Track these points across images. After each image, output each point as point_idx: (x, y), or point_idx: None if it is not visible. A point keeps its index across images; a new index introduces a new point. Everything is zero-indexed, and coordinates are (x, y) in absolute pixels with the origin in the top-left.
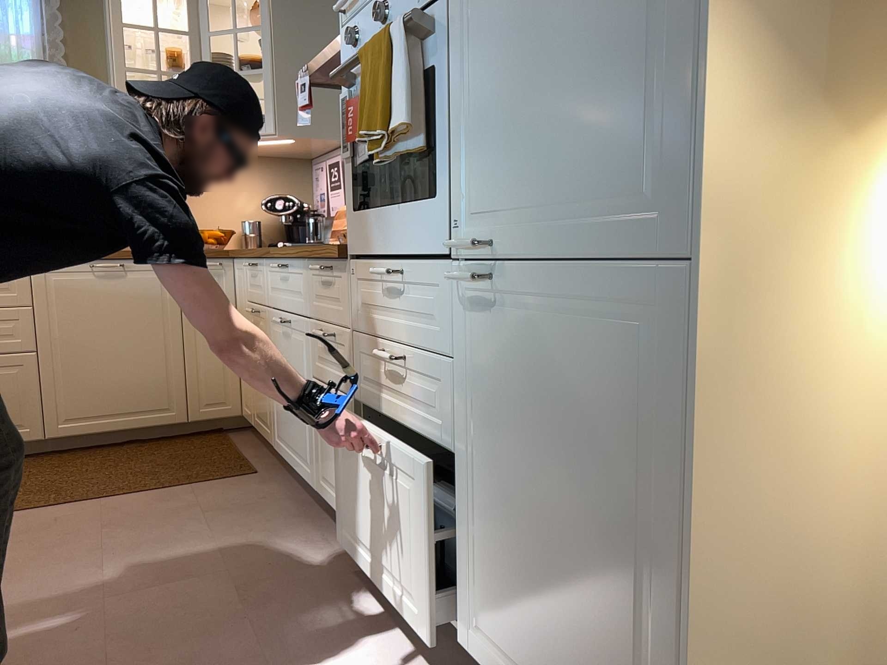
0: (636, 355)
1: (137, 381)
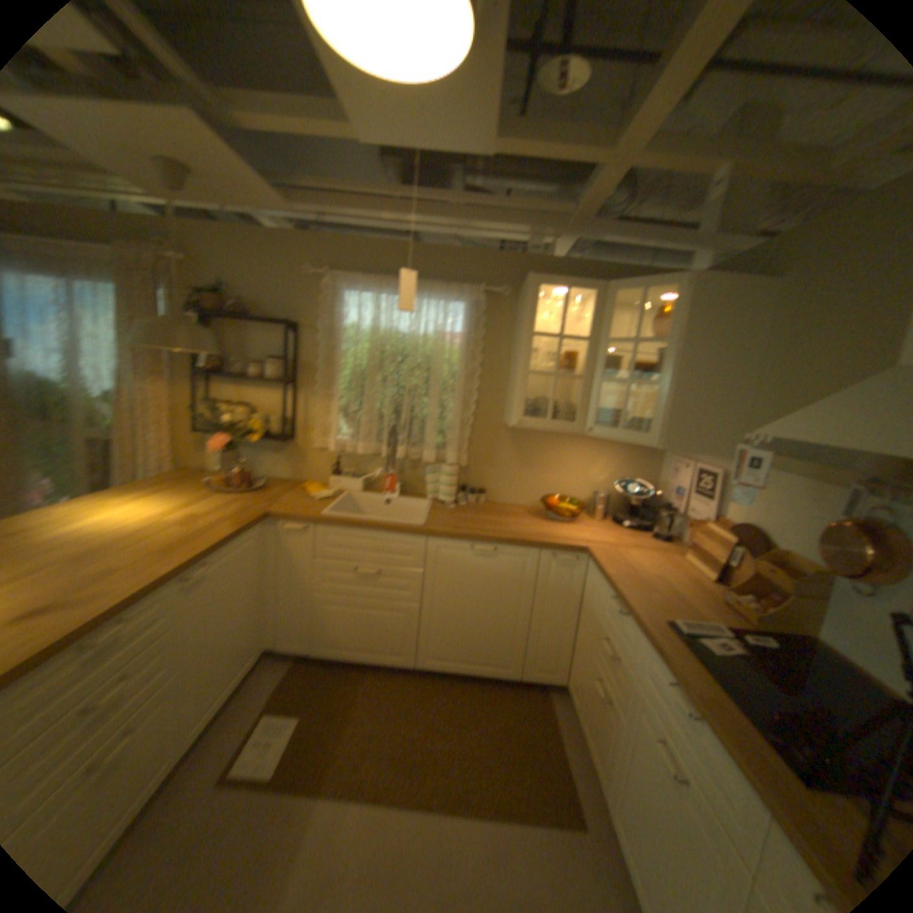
0: None
1: (487, 643)
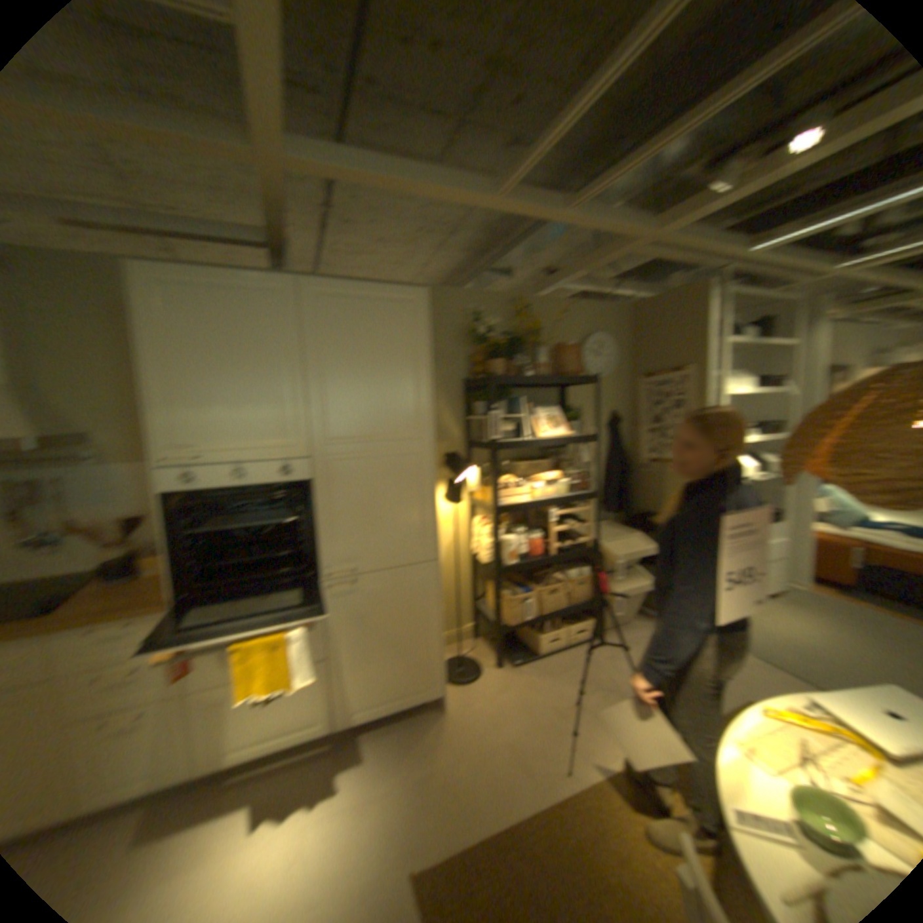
0: (414, 587)
1: None
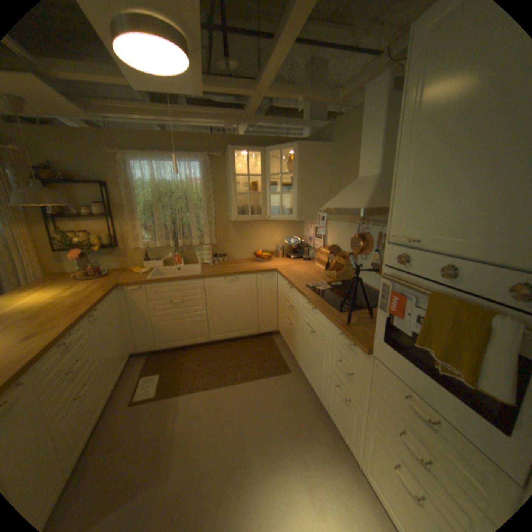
0: None
1: (240, 320)
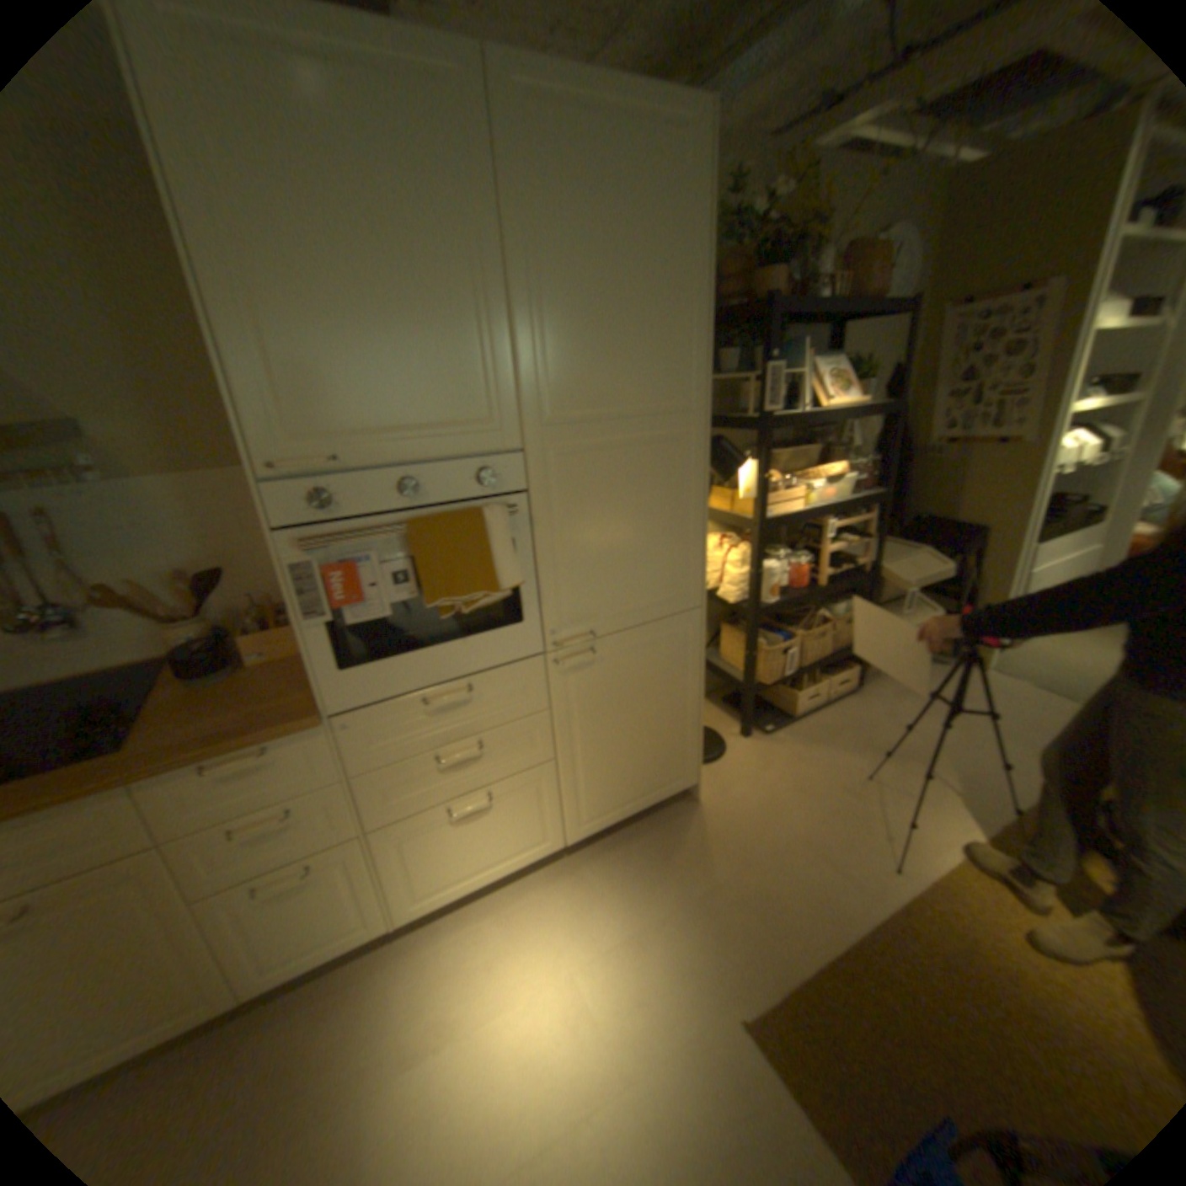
0: (676, 646)
1: None
